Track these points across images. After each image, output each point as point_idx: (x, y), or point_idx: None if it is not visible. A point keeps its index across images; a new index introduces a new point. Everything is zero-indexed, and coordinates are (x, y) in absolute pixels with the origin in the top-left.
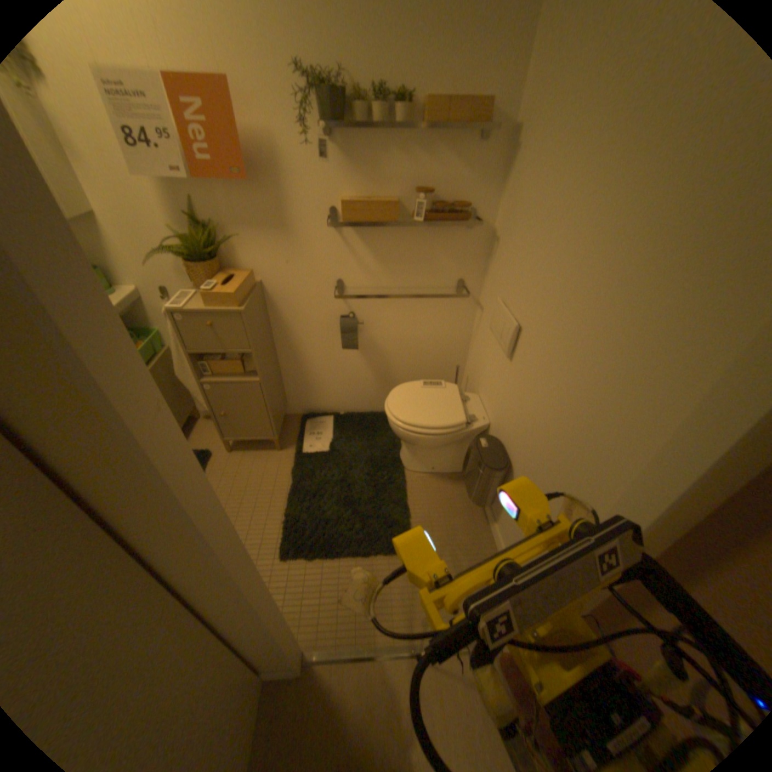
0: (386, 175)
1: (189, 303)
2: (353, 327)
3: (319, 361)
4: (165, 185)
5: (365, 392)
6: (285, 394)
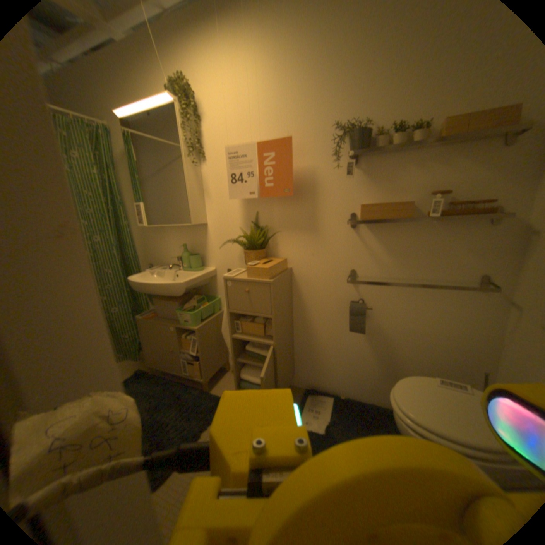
0: (403, 184)
1: (239, 274)
2: (363, 310)
3: (328, 340)
4: (246, 206)
5: (370, 381)
6: (294, 365)
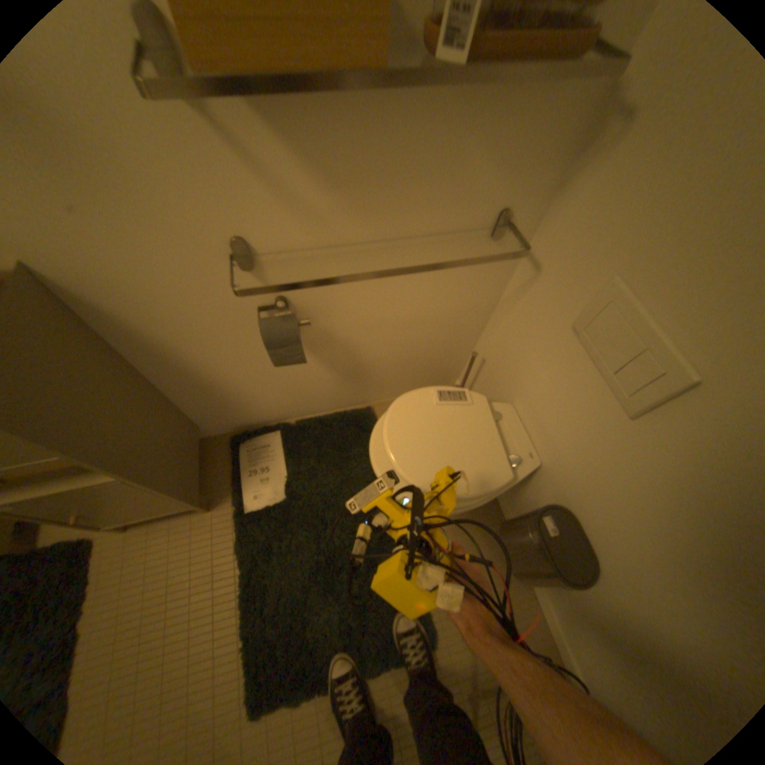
0: None
1: None
2: (289, 335)
3: (234, 373)
4: None
5: (323, 393)
6: (188, 421)
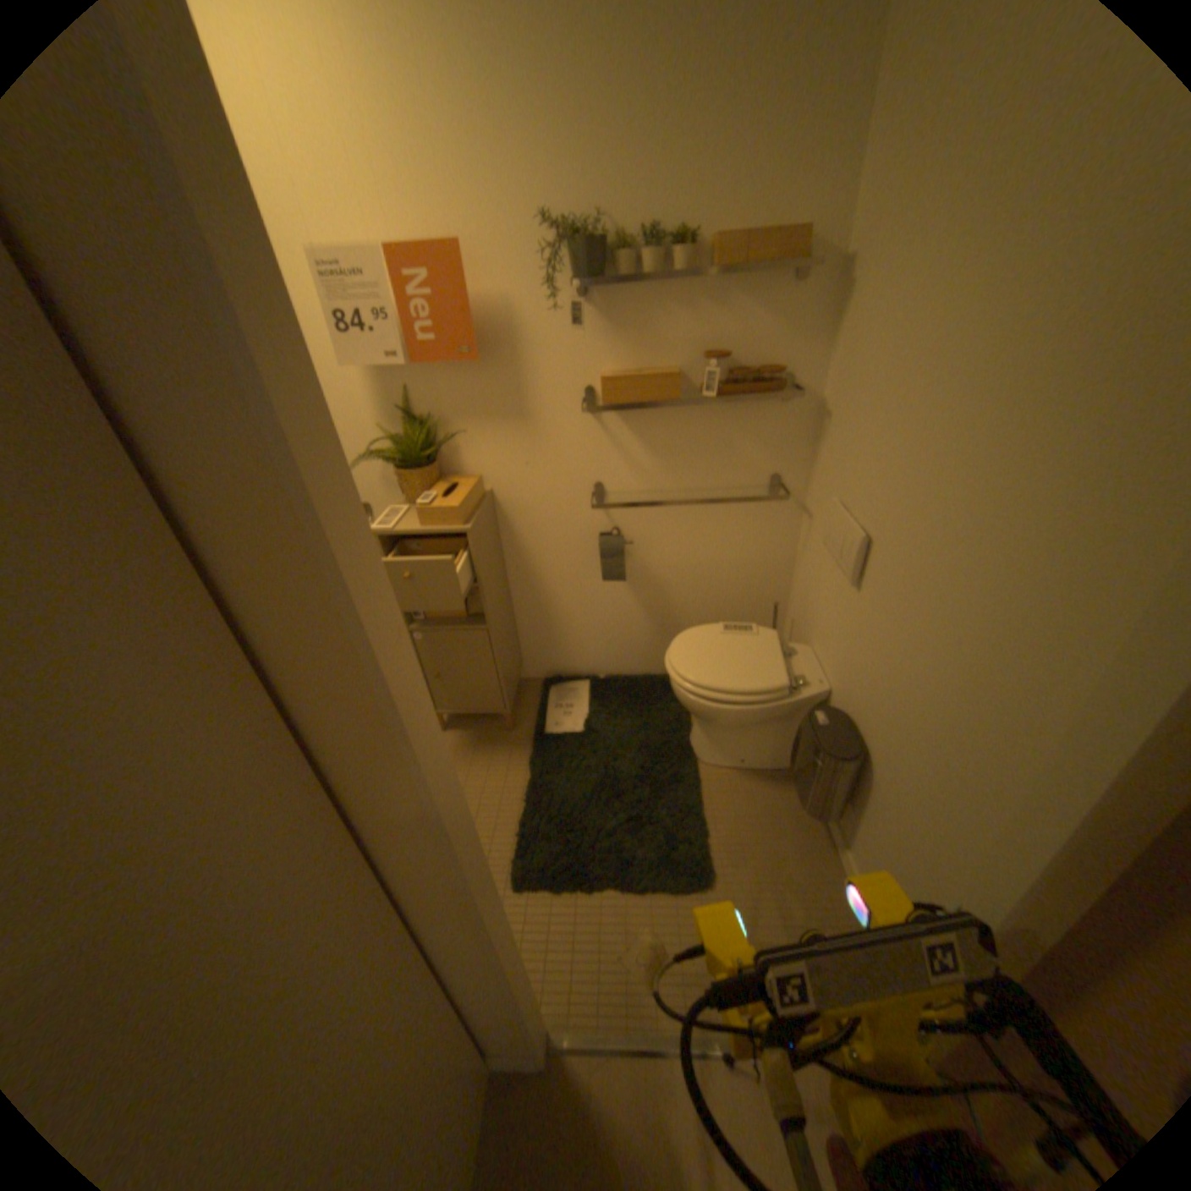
0: (662, 339)
1: (400, 522)
2: (618, 549)
3: (569, 599)
4: (377, 375)
5: (636, 645)
6: (519, 649)
